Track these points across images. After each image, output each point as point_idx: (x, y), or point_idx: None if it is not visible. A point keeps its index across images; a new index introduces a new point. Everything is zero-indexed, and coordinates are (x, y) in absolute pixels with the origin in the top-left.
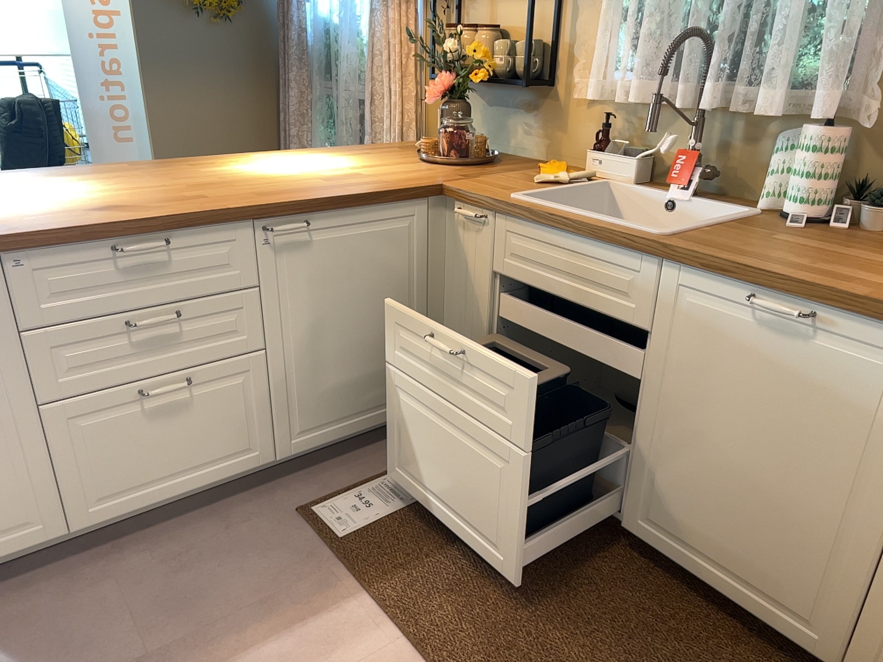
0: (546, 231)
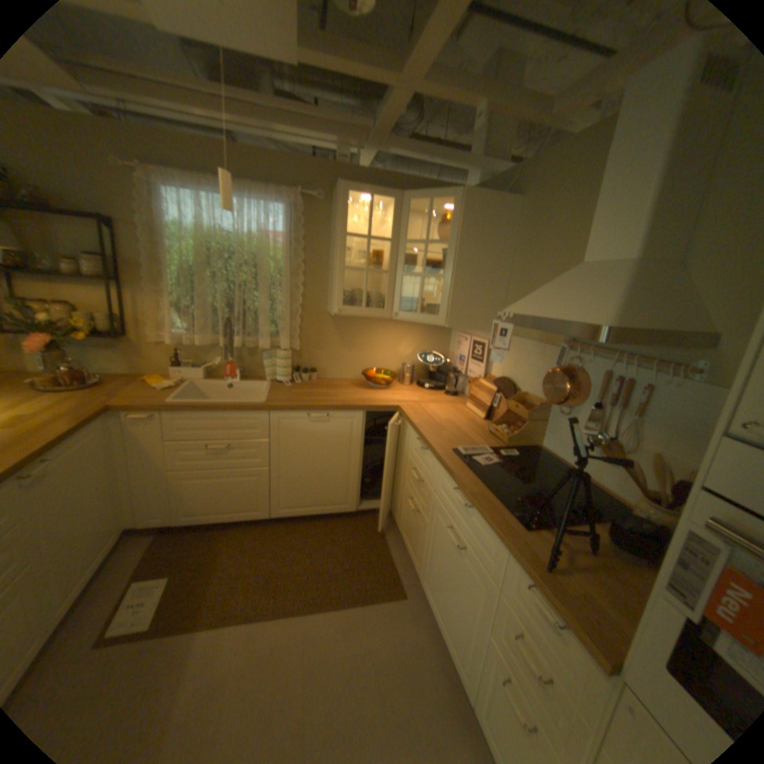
0: (202, 414)
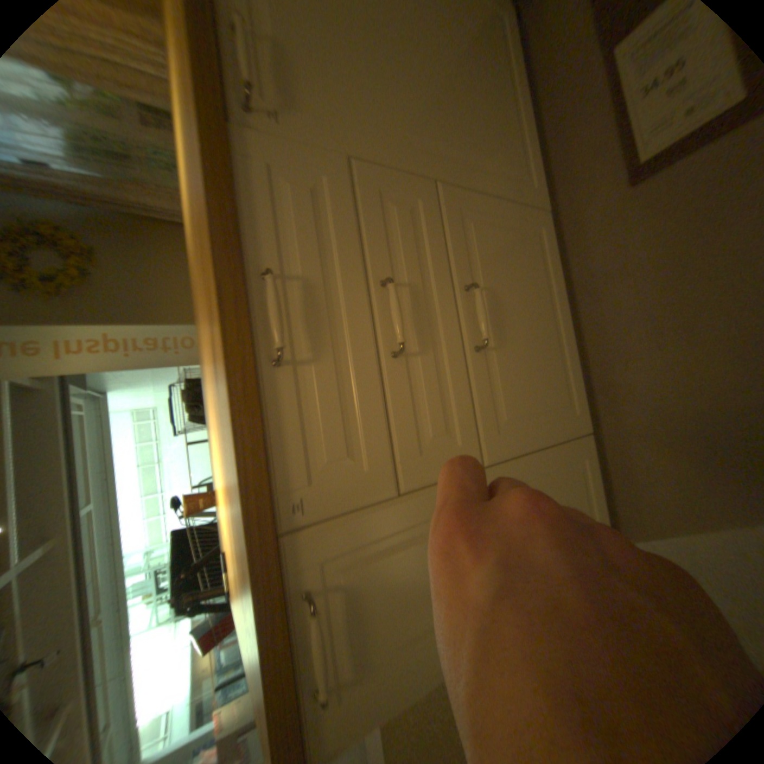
0: None
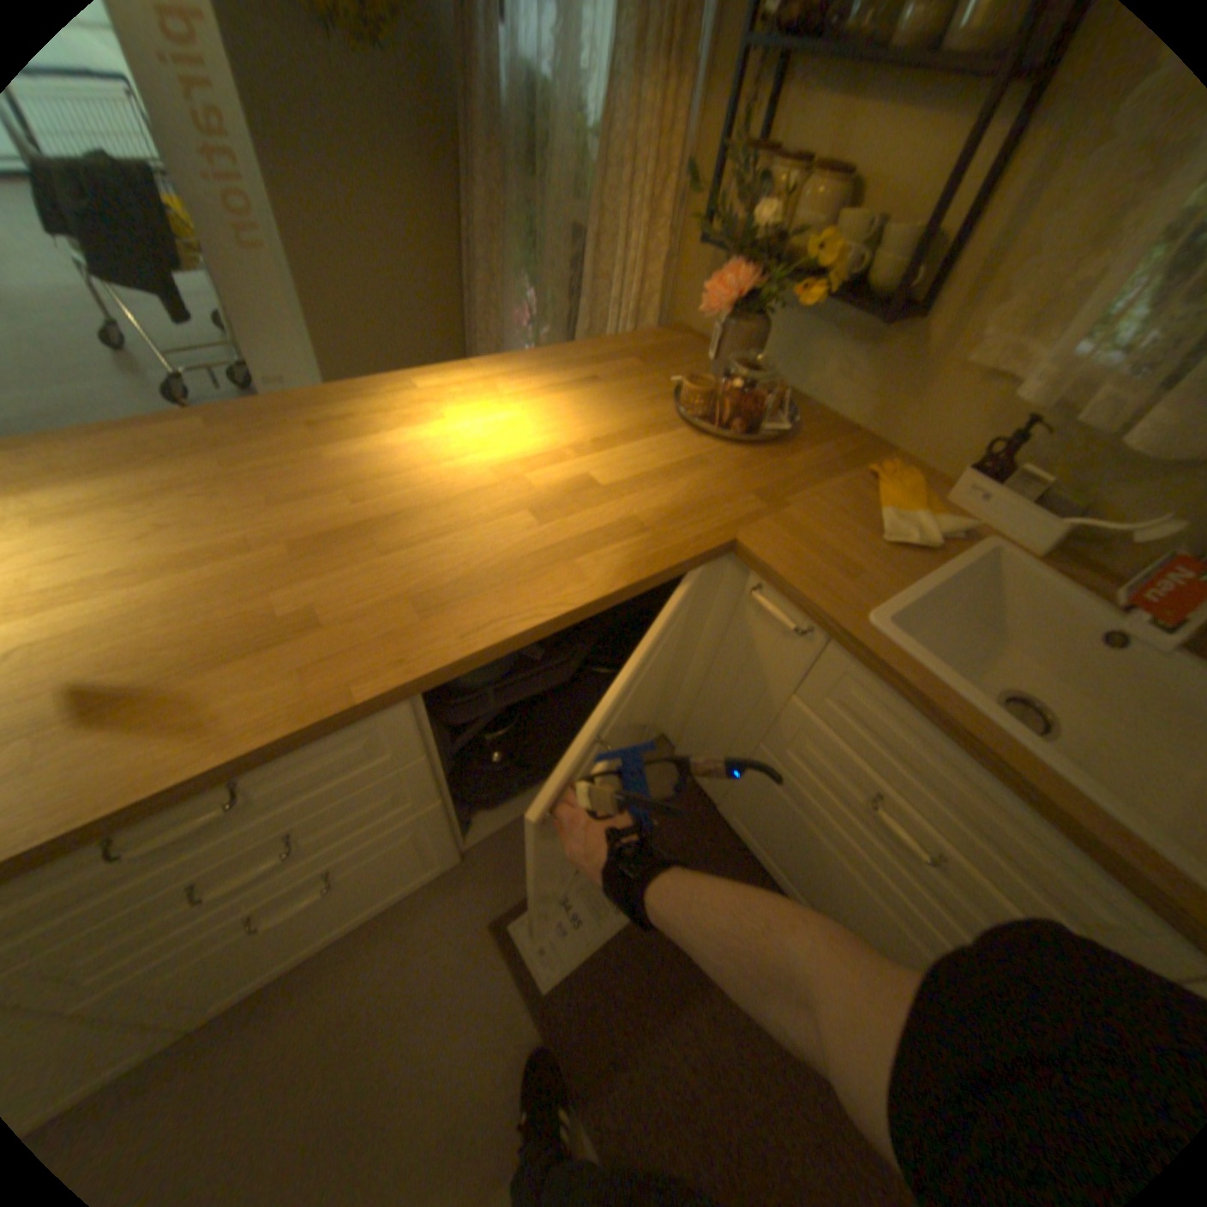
0: (943, 735)
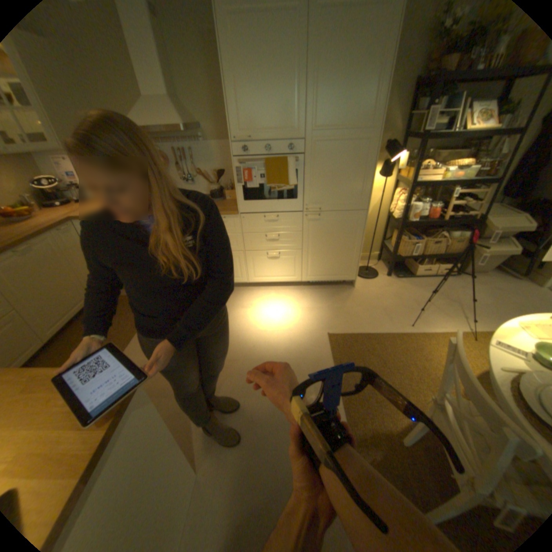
0: None
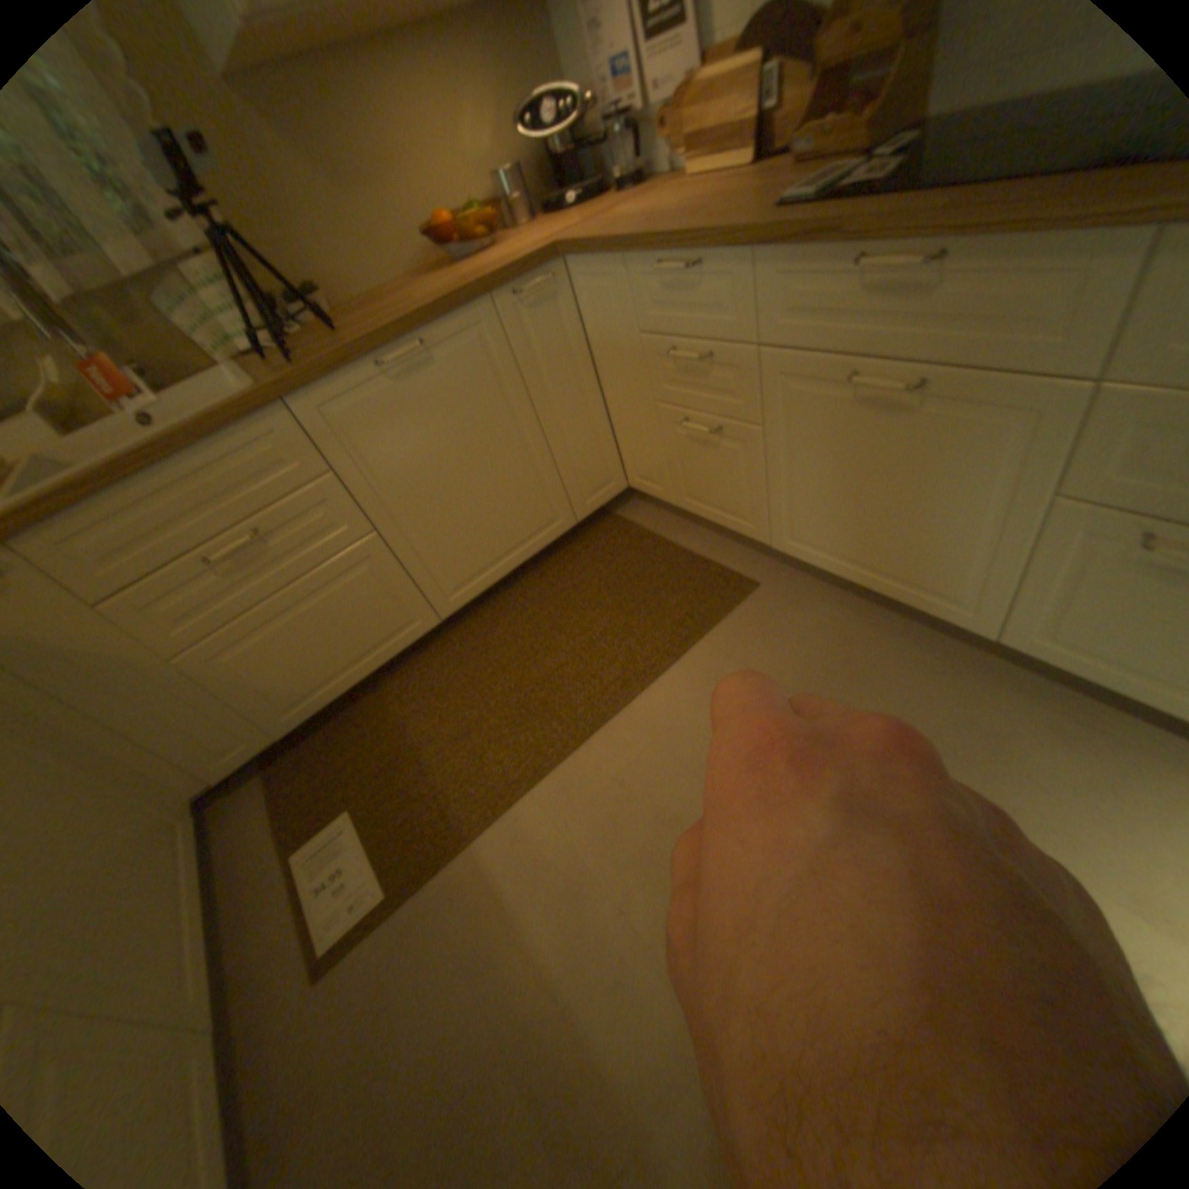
0: (120, 492)
